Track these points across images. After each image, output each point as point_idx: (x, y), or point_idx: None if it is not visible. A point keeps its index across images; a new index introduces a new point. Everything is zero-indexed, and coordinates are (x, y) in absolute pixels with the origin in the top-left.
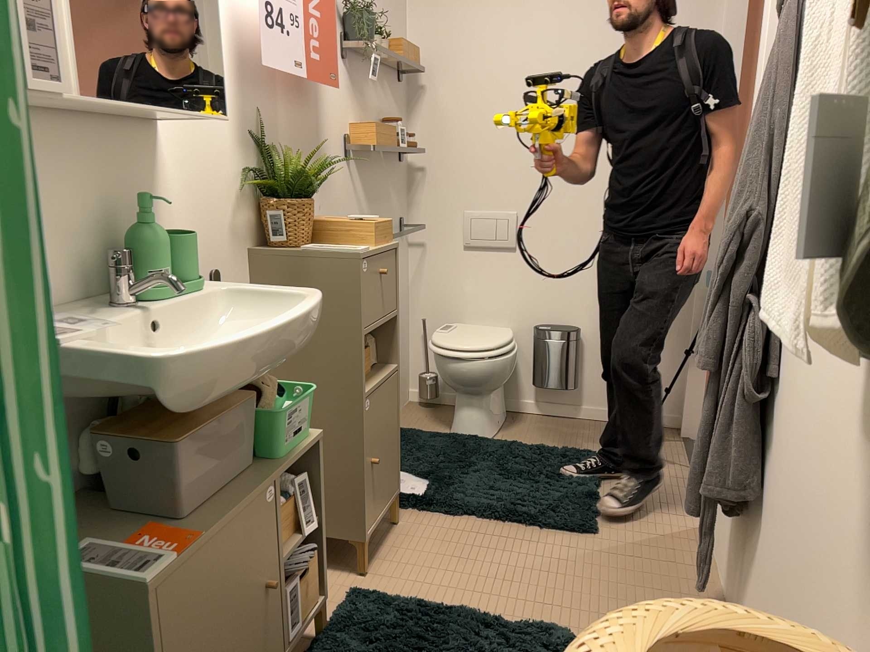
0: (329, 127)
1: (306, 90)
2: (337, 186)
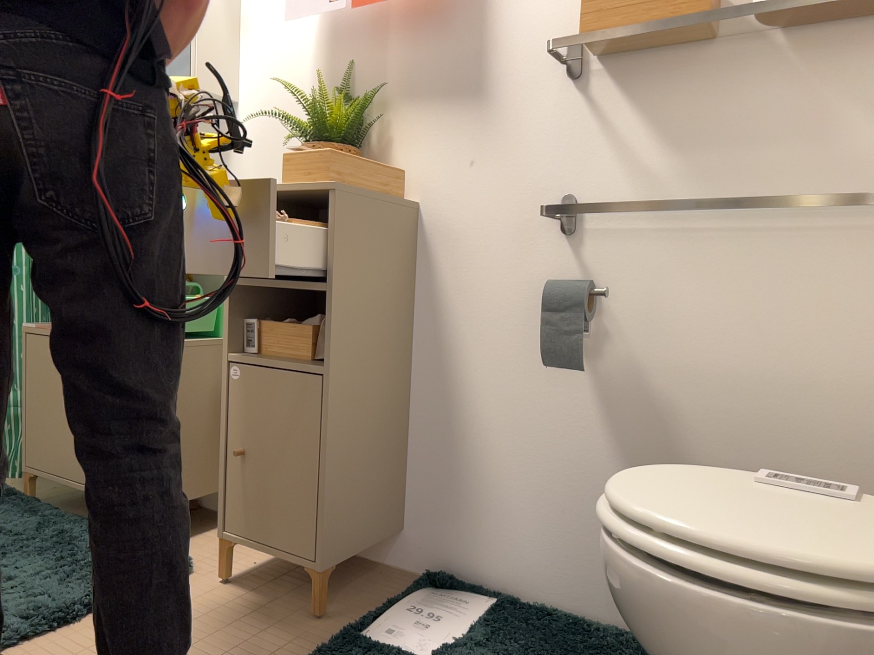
0: (511, 42)
1: (451, 11)
2: (526, 129)
